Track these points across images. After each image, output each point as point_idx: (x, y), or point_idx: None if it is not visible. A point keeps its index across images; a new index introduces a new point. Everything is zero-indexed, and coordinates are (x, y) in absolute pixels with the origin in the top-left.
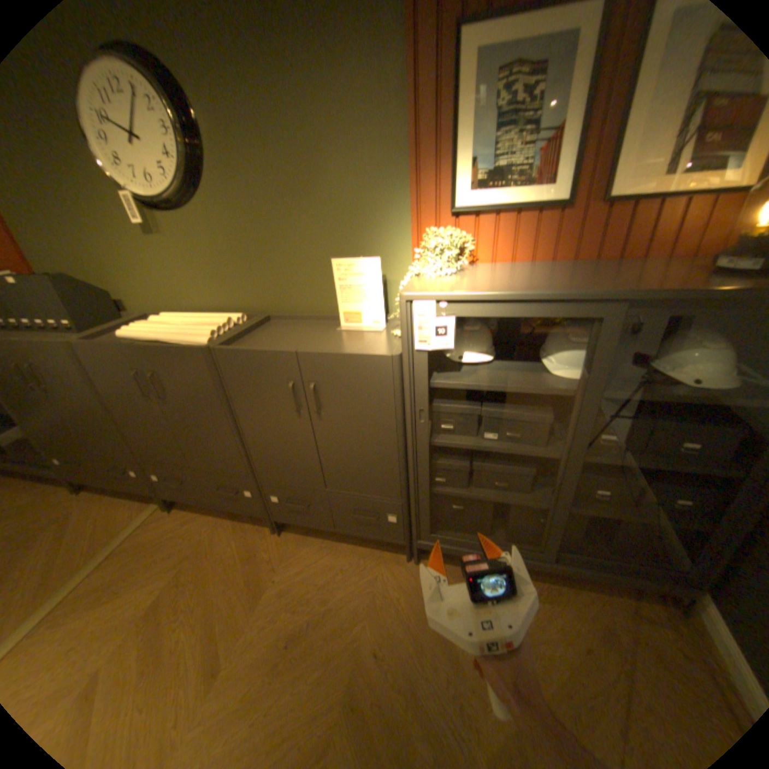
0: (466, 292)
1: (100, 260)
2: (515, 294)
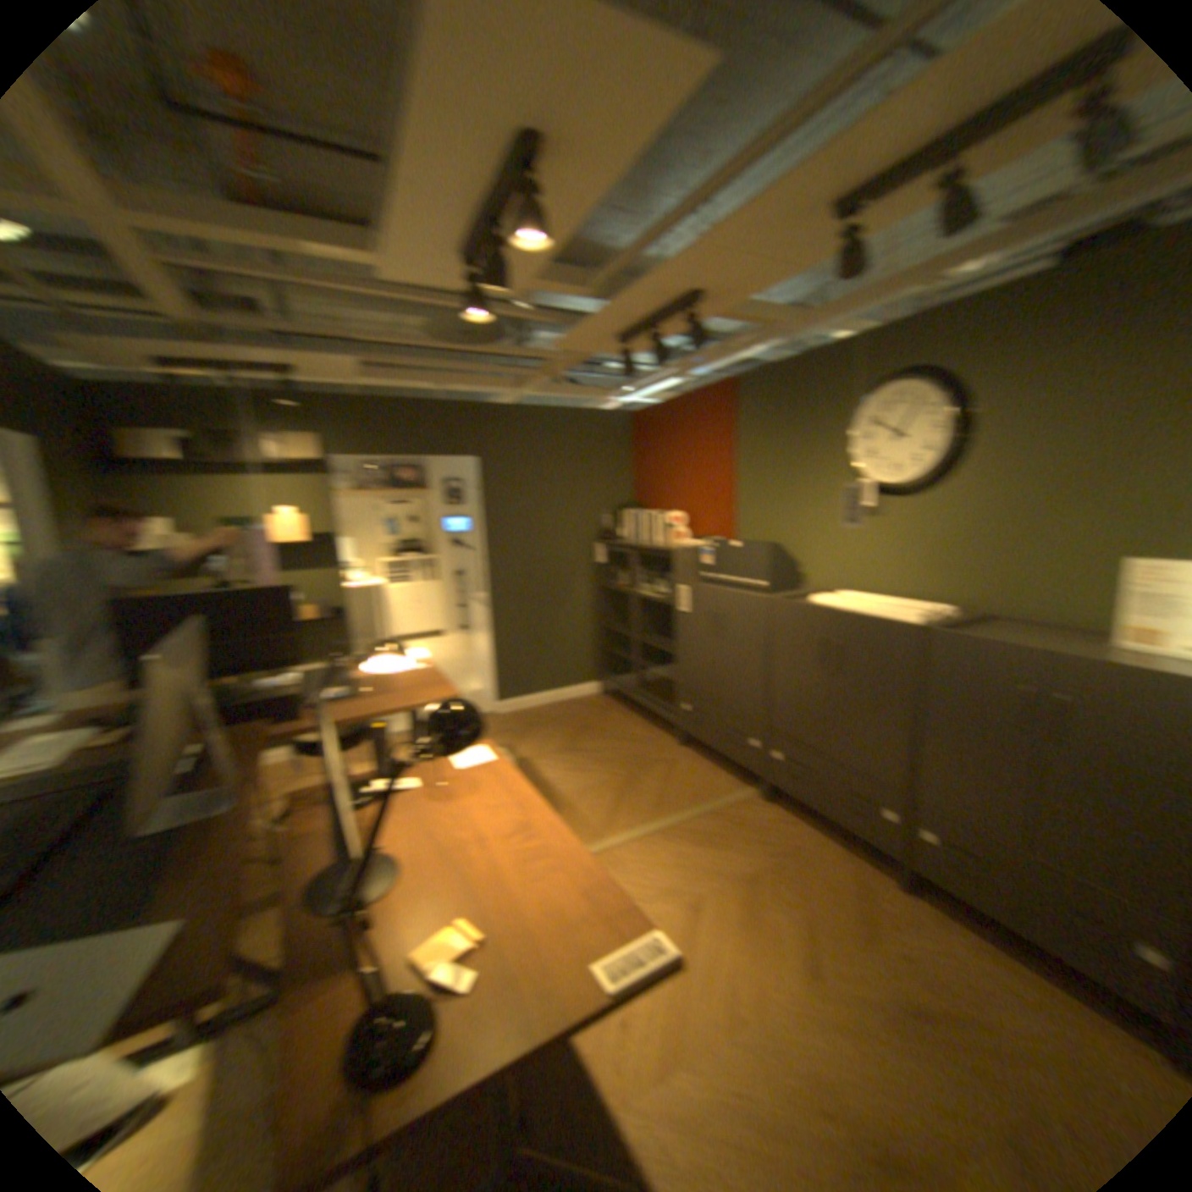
0: None
1: (807, 537)
2: None
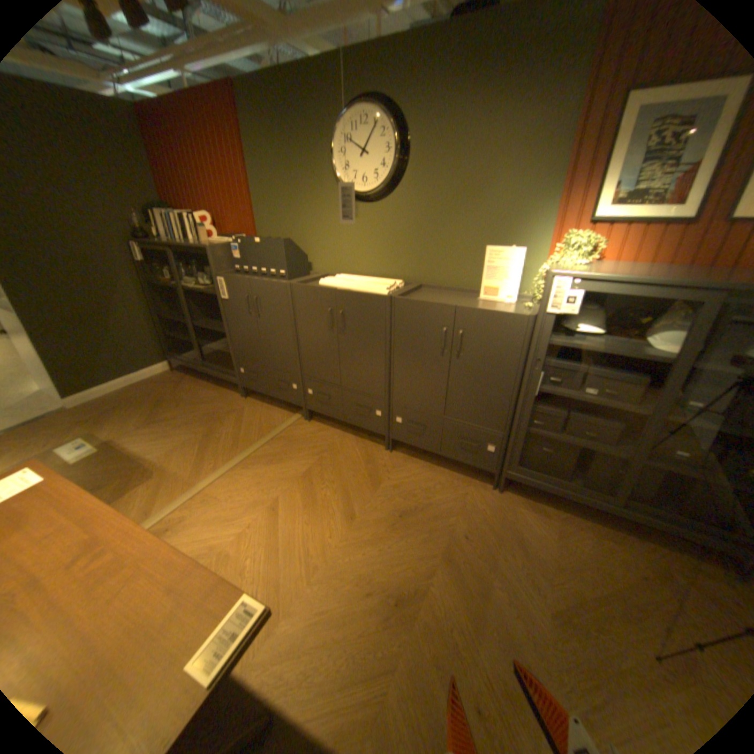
0: (601, 274)
1: (307, 234)
2: (640, 278)
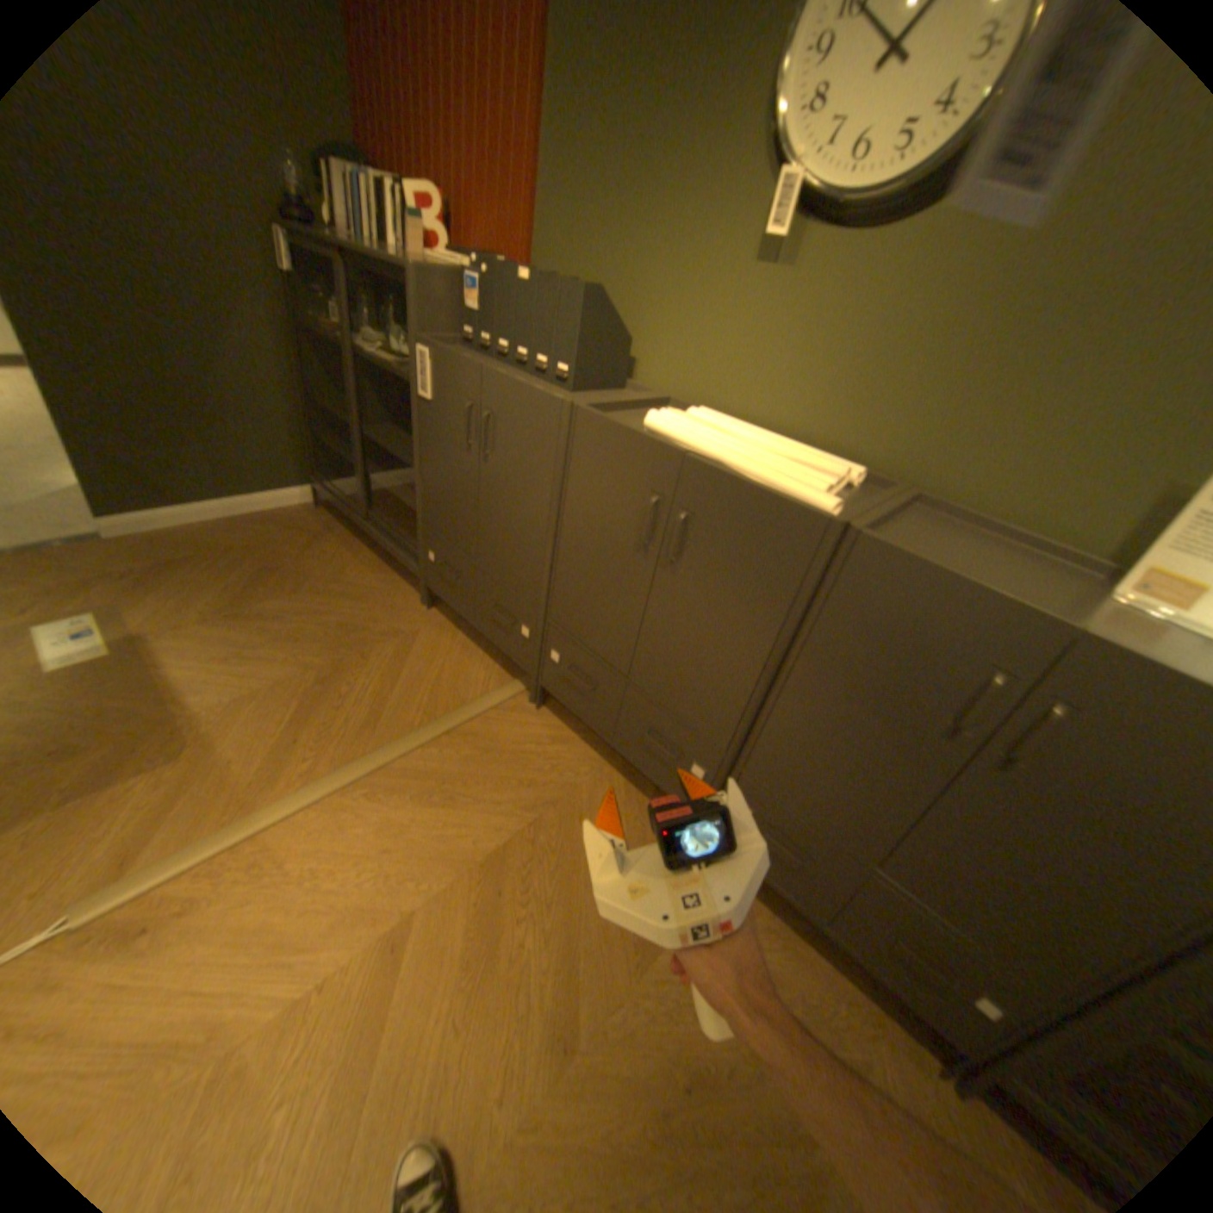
0: None
1: (647, 282)
2: None
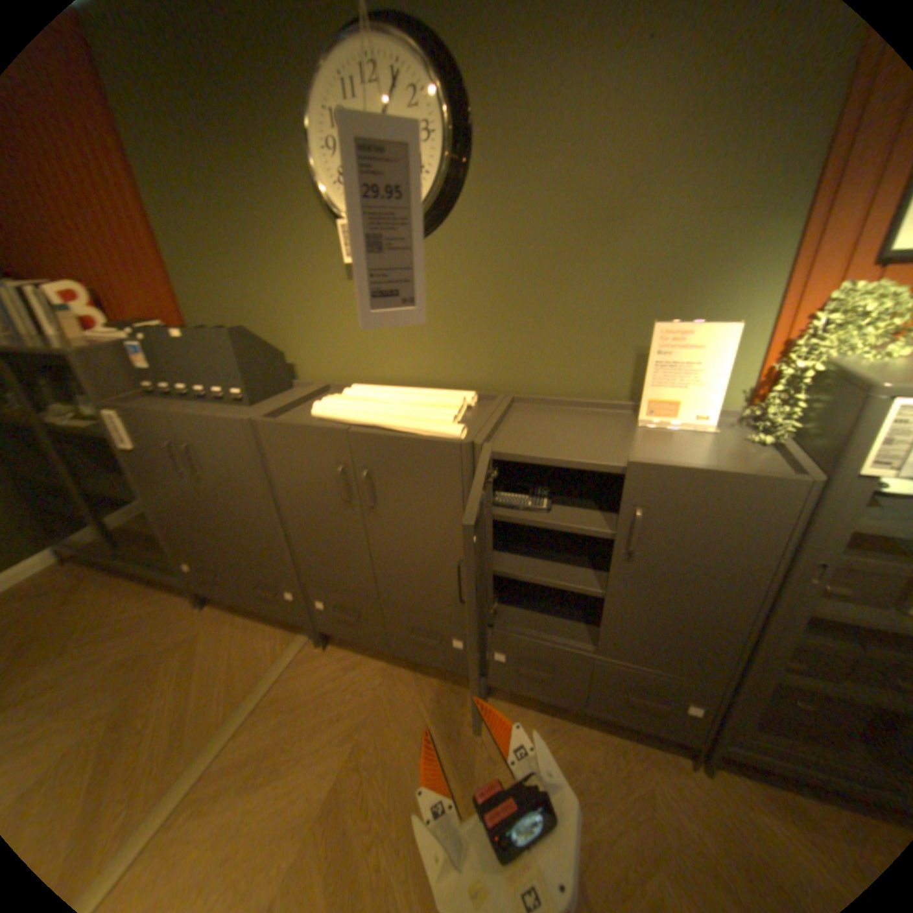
0: None
1: (277, 312)
2: None
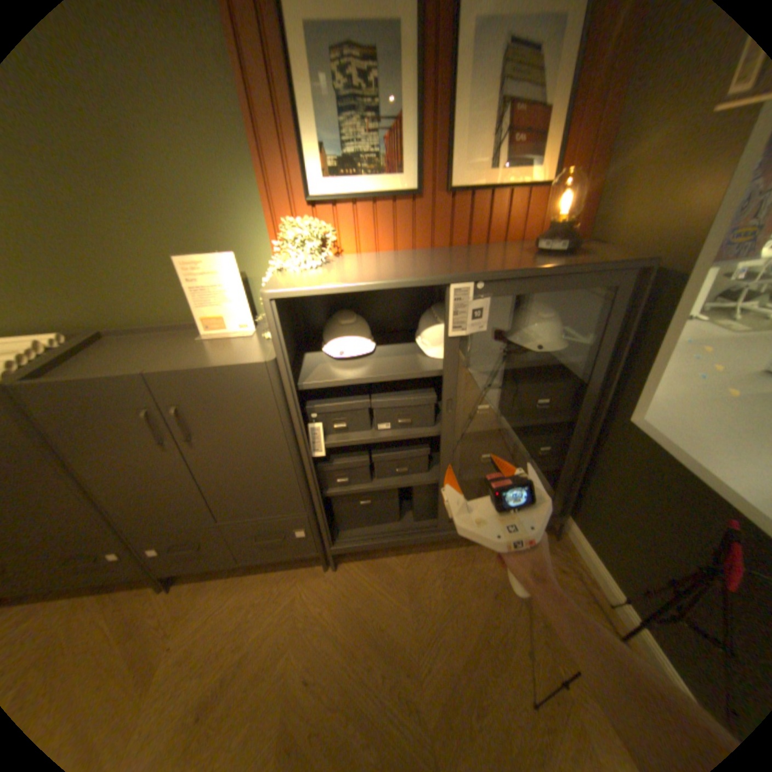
0: (334, 285)
1: None
2: (381, 284)
